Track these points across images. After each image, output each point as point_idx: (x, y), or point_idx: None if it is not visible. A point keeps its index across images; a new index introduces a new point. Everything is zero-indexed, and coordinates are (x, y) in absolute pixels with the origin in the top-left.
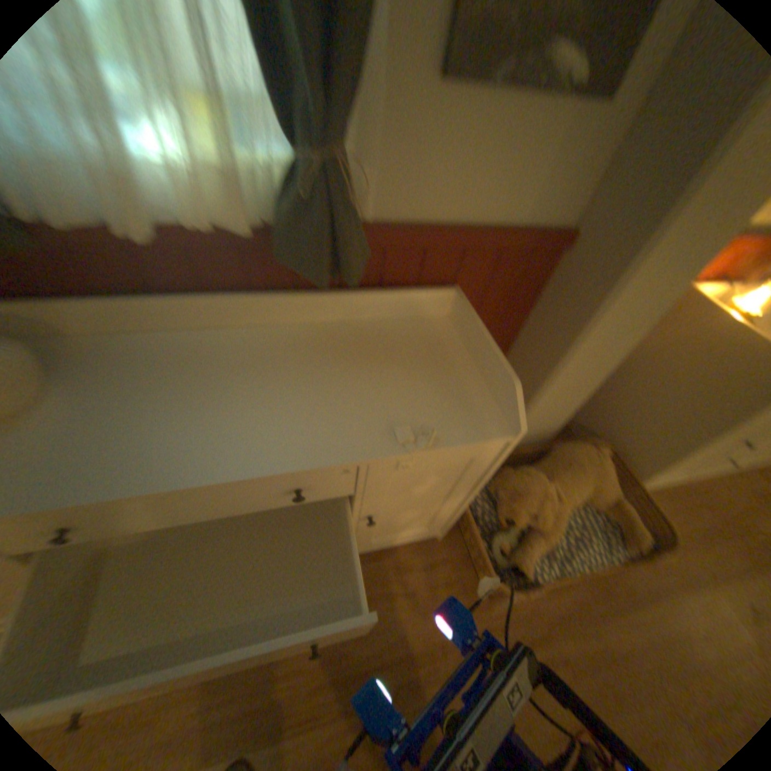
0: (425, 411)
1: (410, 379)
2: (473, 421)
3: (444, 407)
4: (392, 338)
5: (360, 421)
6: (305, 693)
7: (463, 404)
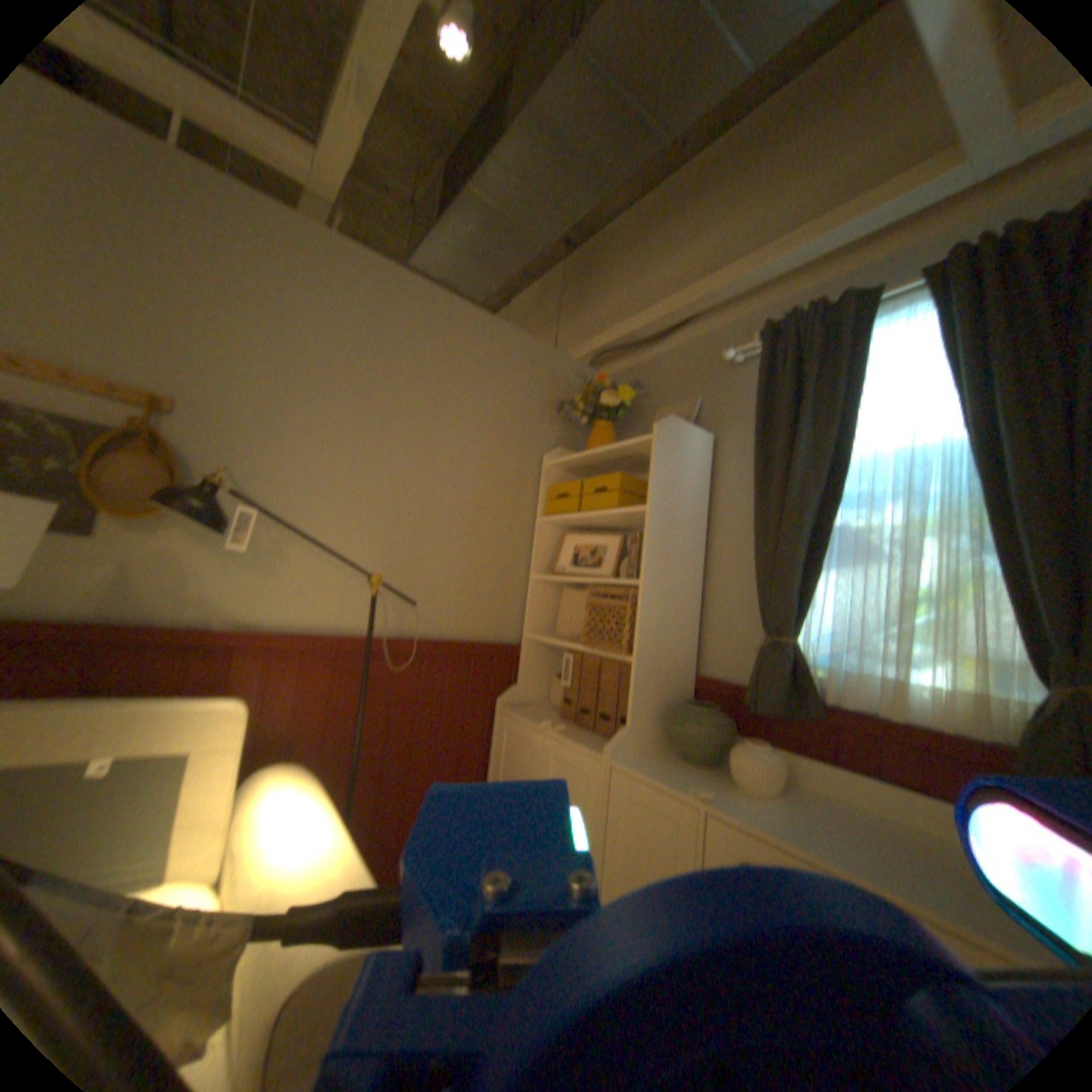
0: None
1: None
2: None
3: None
4: None
5: None
6: None
7: None
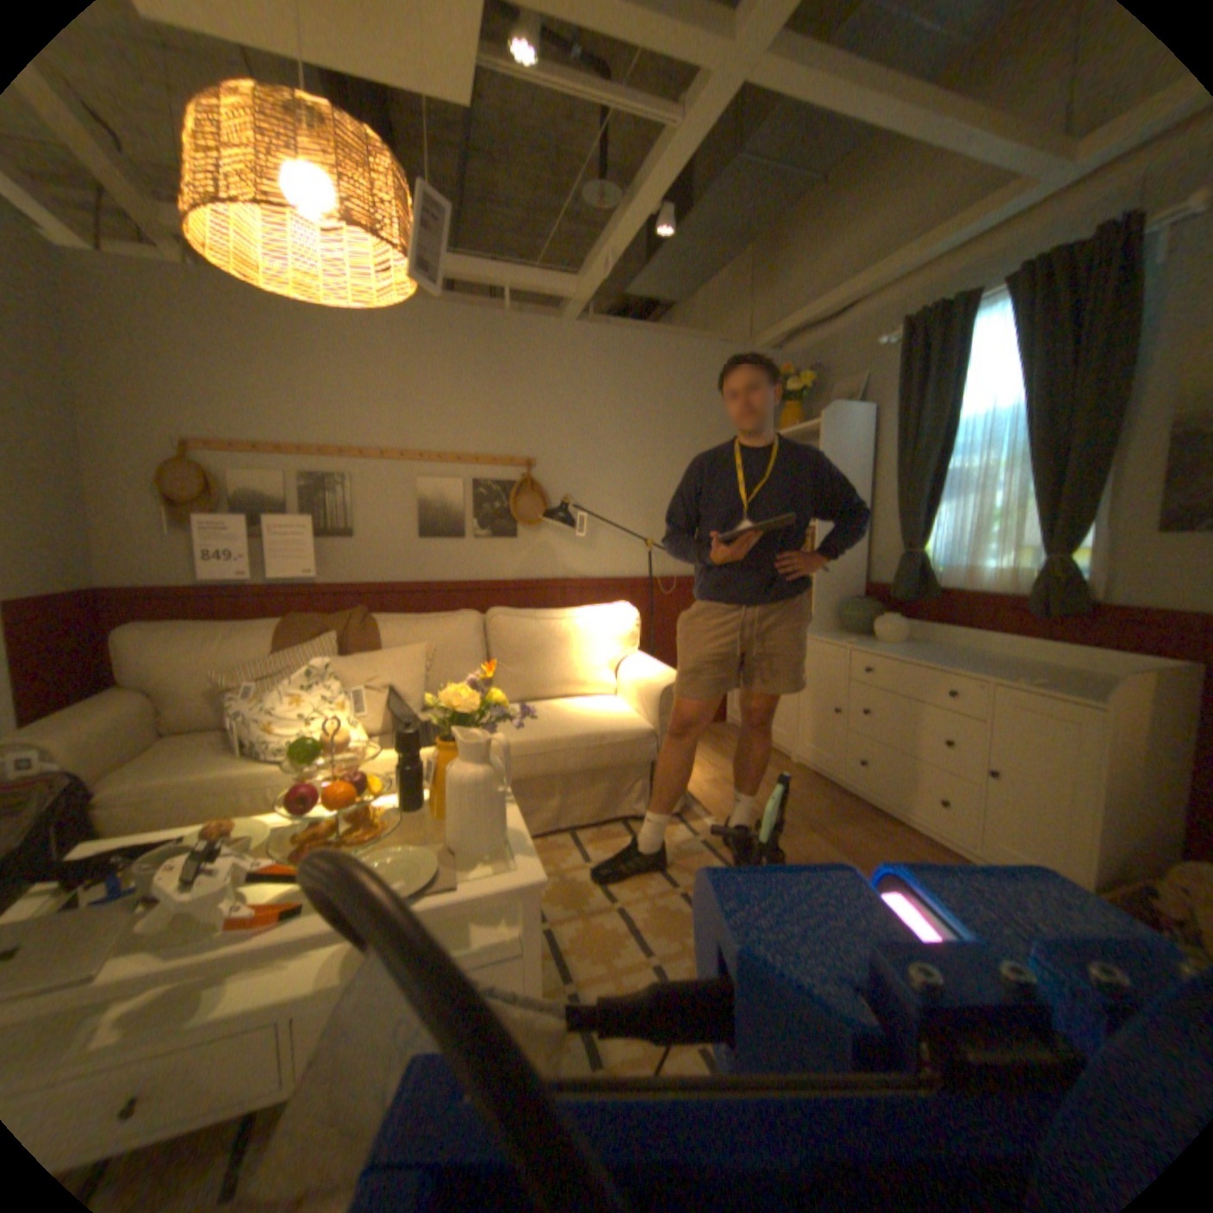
0: (1059, 686)
1: (1076, 683)
2: (1086, 696)
3: (1076, 690)
4: (1101, 679)
5: (1011, 676)
6: (871, 862)
7: (1095, 694)
